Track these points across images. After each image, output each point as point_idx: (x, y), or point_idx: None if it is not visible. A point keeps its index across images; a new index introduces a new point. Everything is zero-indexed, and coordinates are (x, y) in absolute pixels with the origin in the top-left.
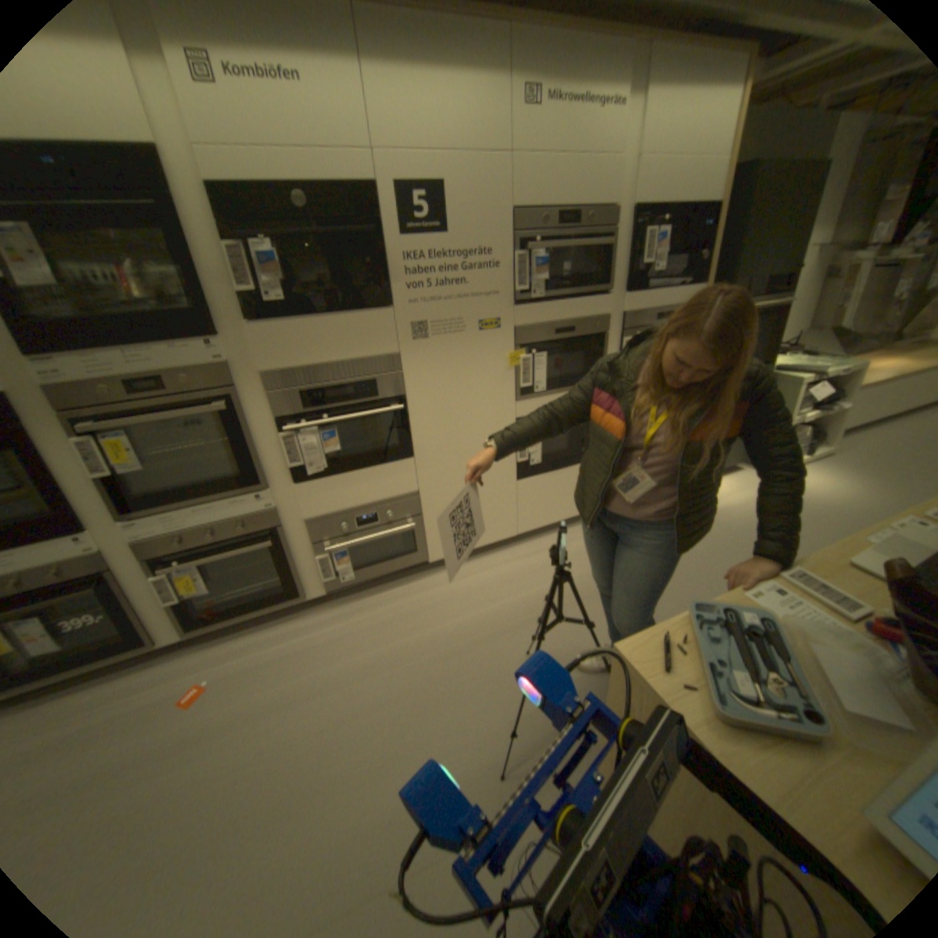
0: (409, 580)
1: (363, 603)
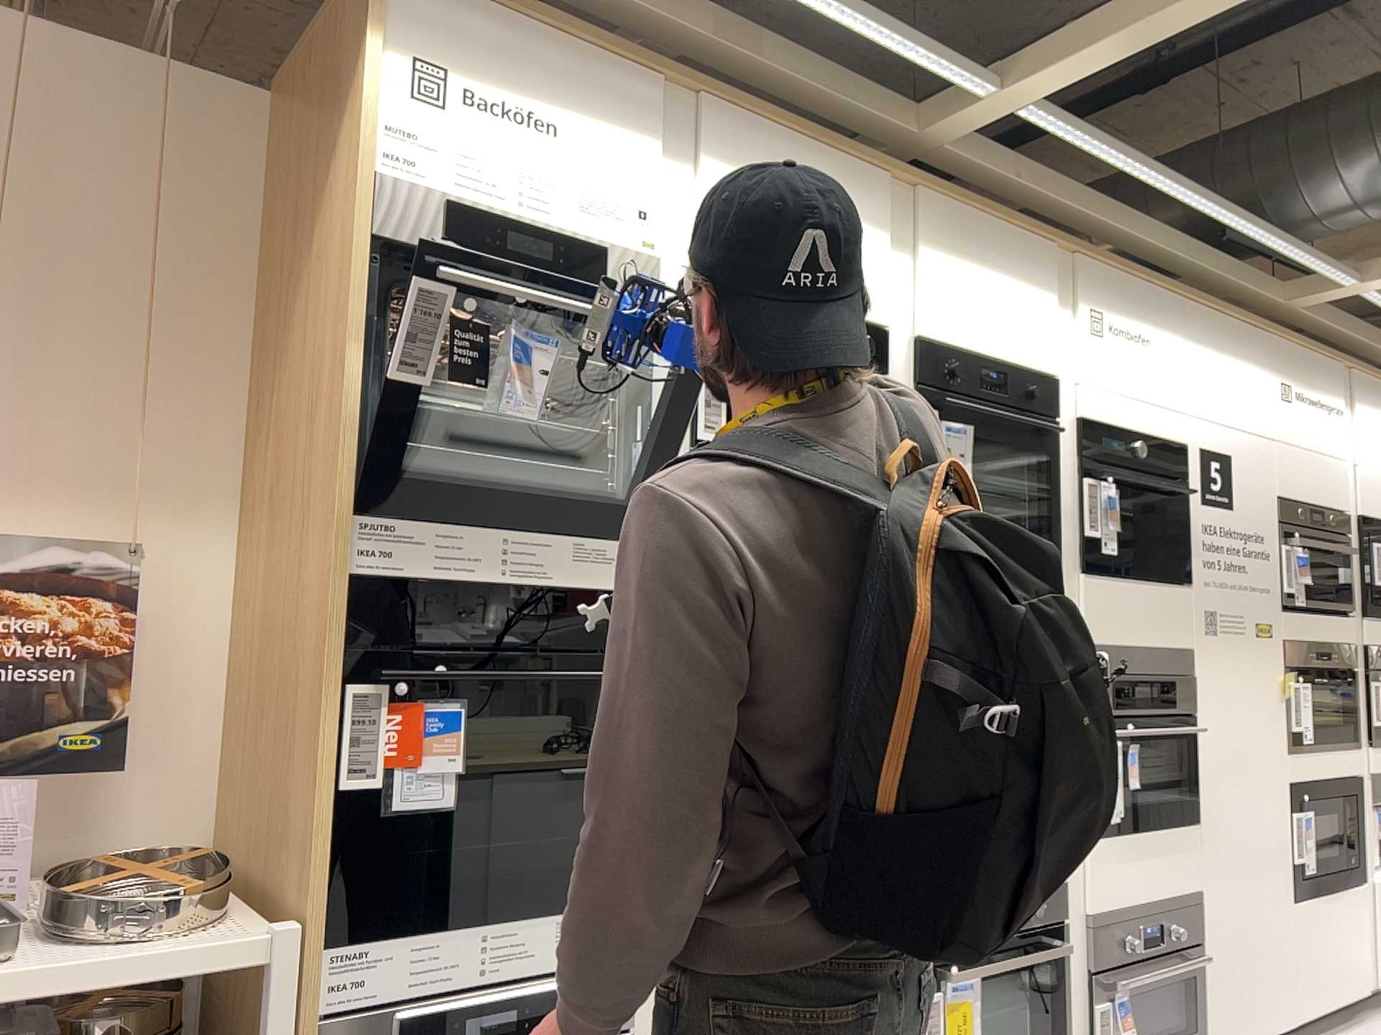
0: None
1: None
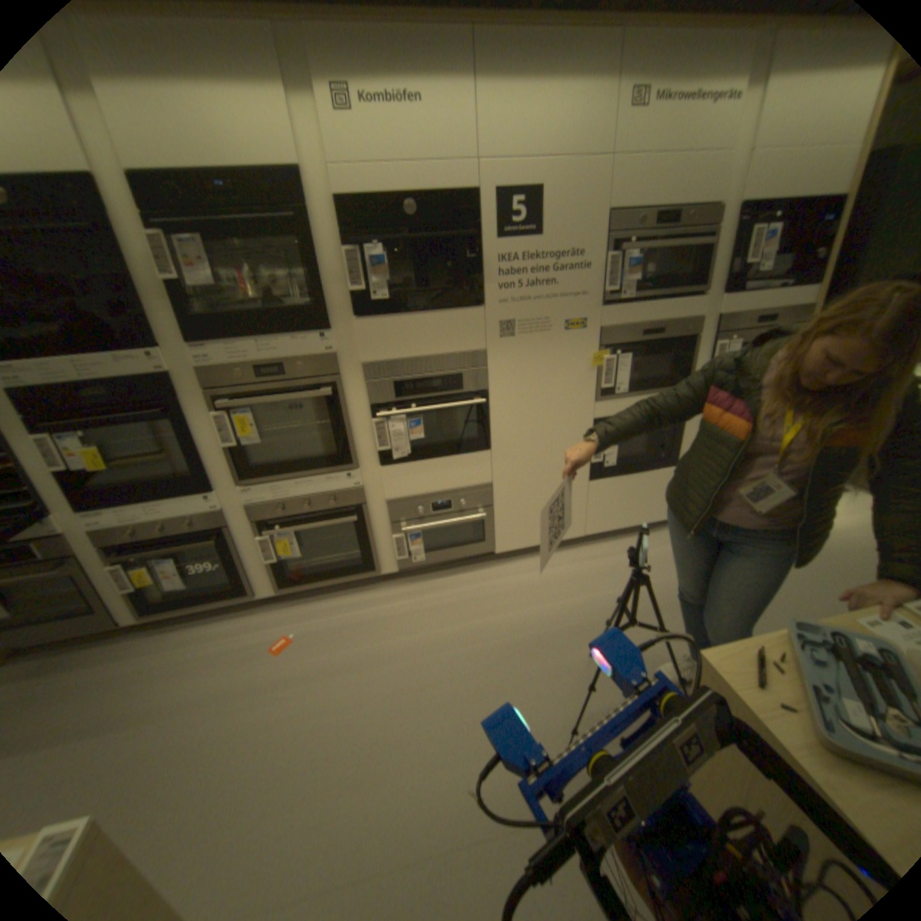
0: (474, 568)
1: (431, 584)
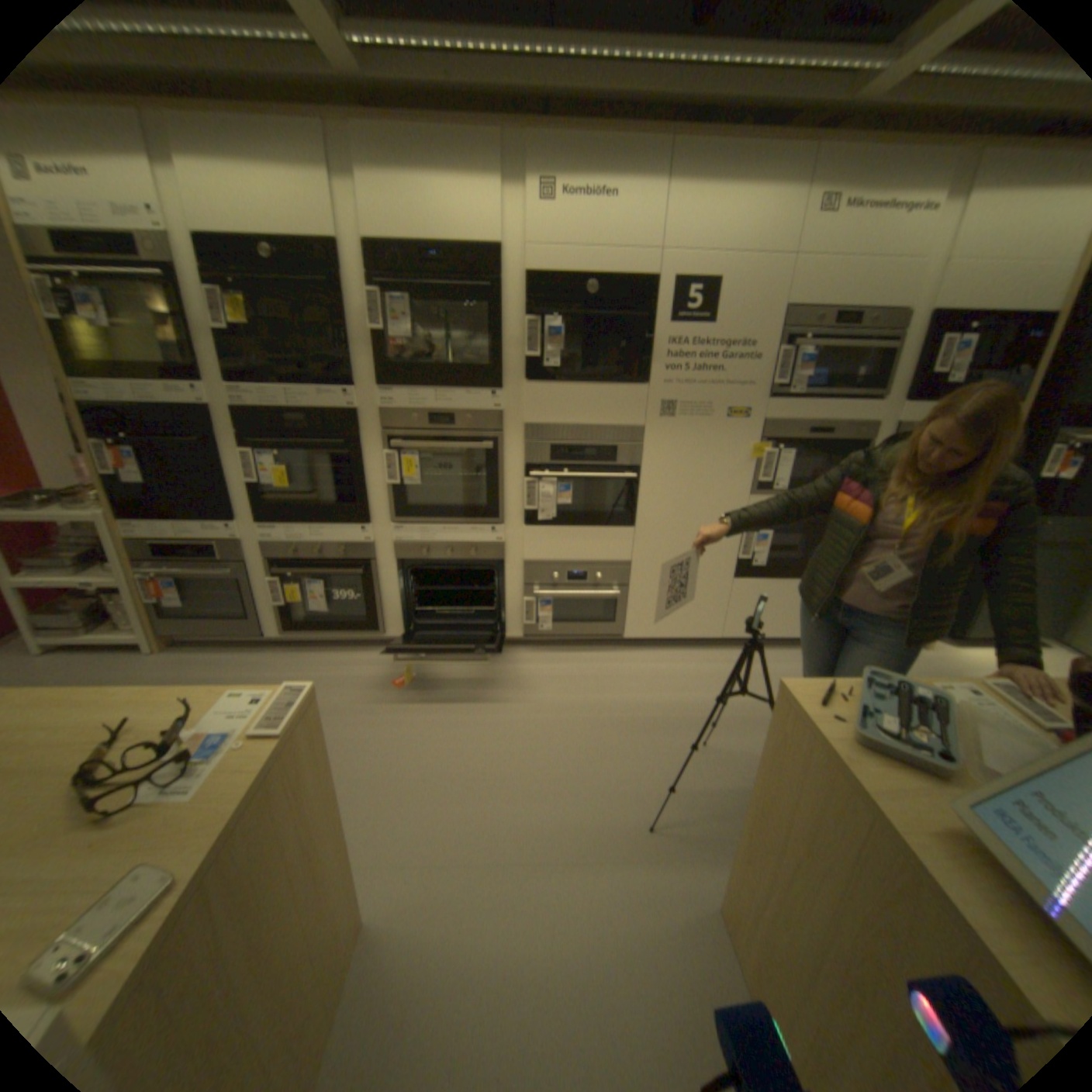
0: (600, 650)
1: (554, 656)
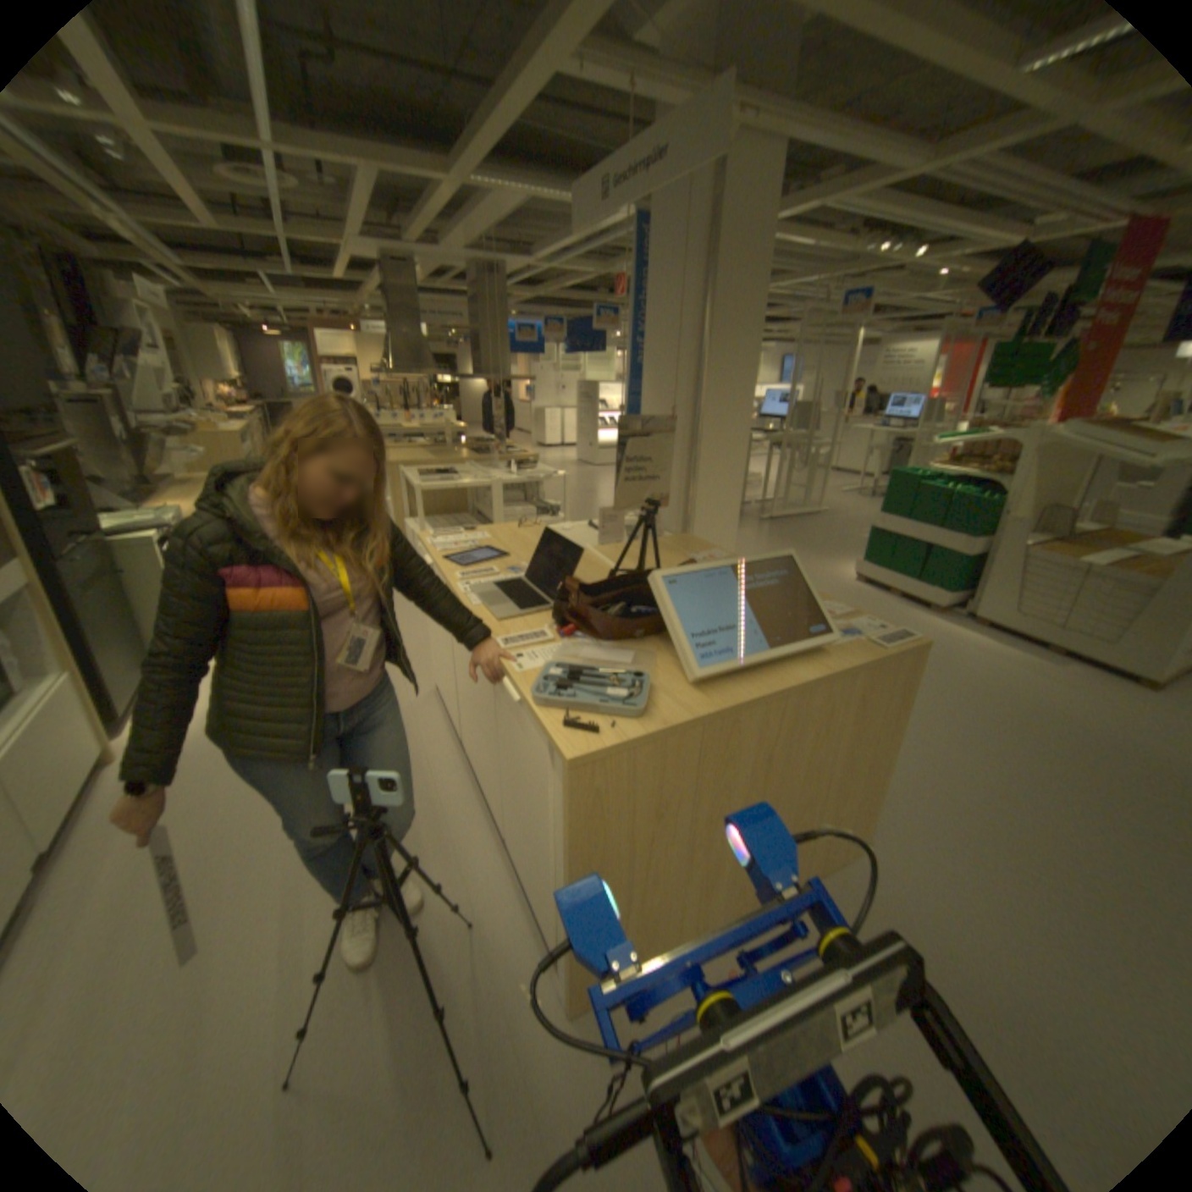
0: None
1: None
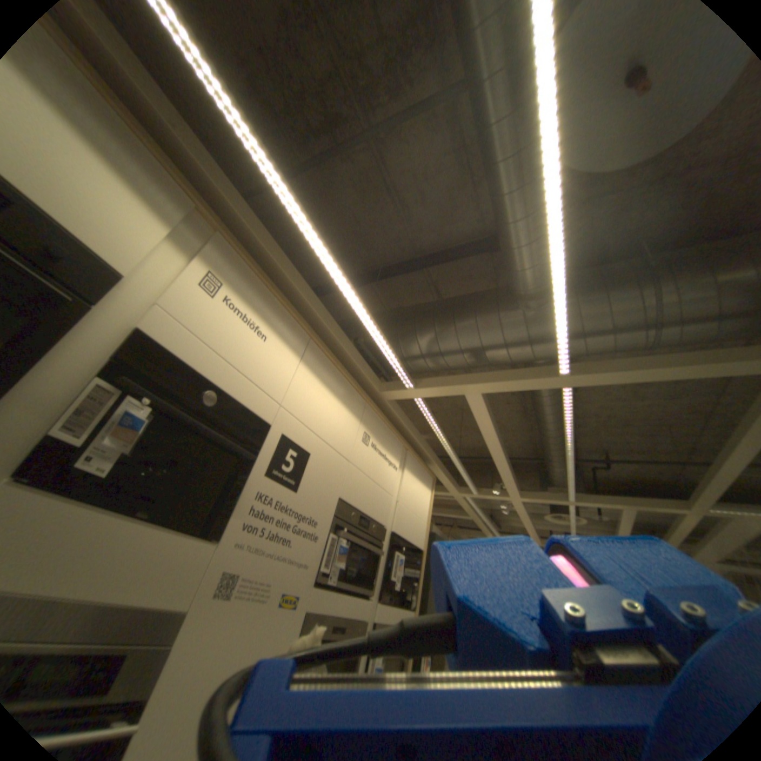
0: None
1: None
